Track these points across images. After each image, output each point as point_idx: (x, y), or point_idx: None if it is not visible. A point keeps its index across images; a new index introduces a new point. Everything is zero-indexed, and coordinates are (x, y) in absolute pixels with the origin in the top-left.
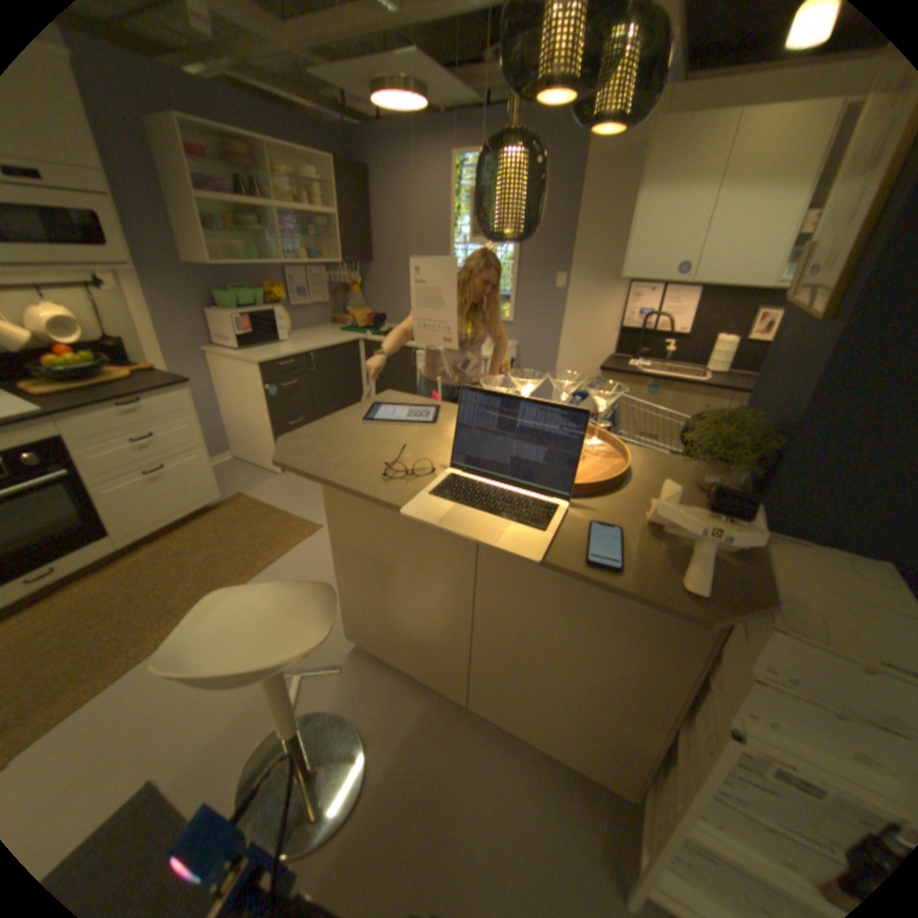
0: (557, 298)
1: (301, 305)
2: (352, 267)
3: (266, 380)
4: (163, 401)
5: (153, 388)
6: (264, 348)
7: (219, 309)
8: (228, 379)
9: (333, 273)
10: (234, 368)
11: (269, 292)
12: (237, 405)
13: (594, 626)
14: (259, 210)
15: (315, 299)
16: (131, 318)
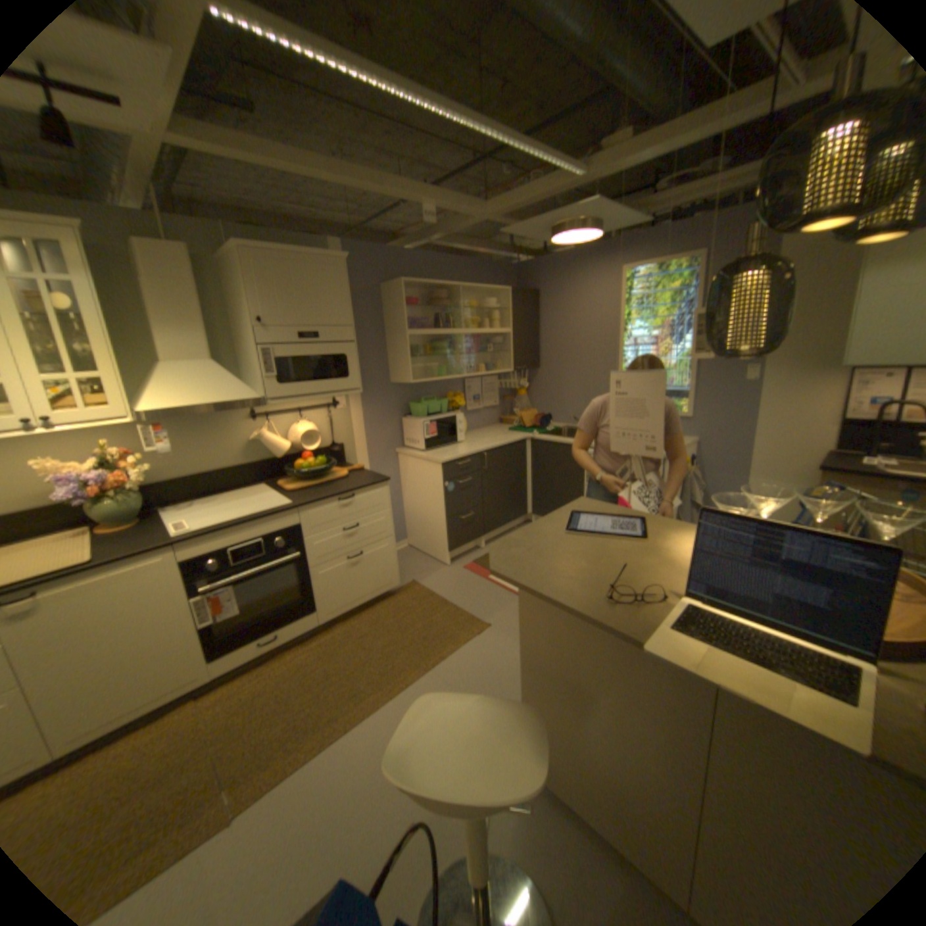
0: (749, 390)
1: (475, 410)
2: (520, 375)
3: (446, 479)
4: (370, 498)
5: (364, 488)
6: (445, 450)
7: (413, 419)
8: (414, 477)
9: (504, 382)
10: (421, 468)
11: (452, 402)
12: (419, 500)
13: None
14: (451, 338)
15: (487, 405)
16: (352, 429)
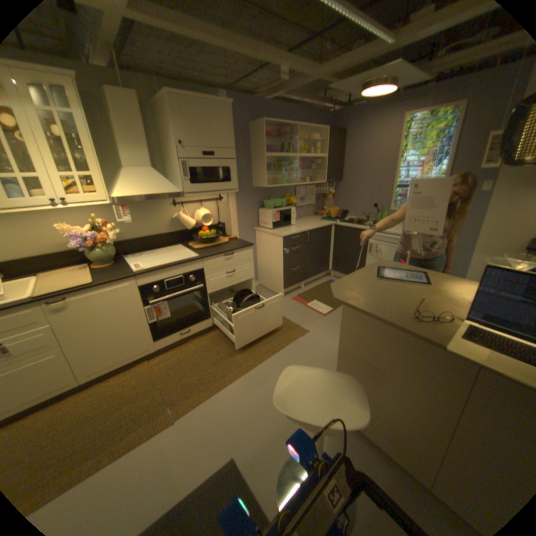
0: (482, 197)
1: (301, 206)
2: (329, 185)
3: (285, 246)
4: (242, 255)
5: (239, 249)
6: (284, 229)
7: (265, 209)
8: (265, 245)
9: (319, 189)
10: (269, 239)
11: (288, 200)
12: (267, 258)
13: None
14: (290, 159)
15: (308, 203)
16: (230, 215)
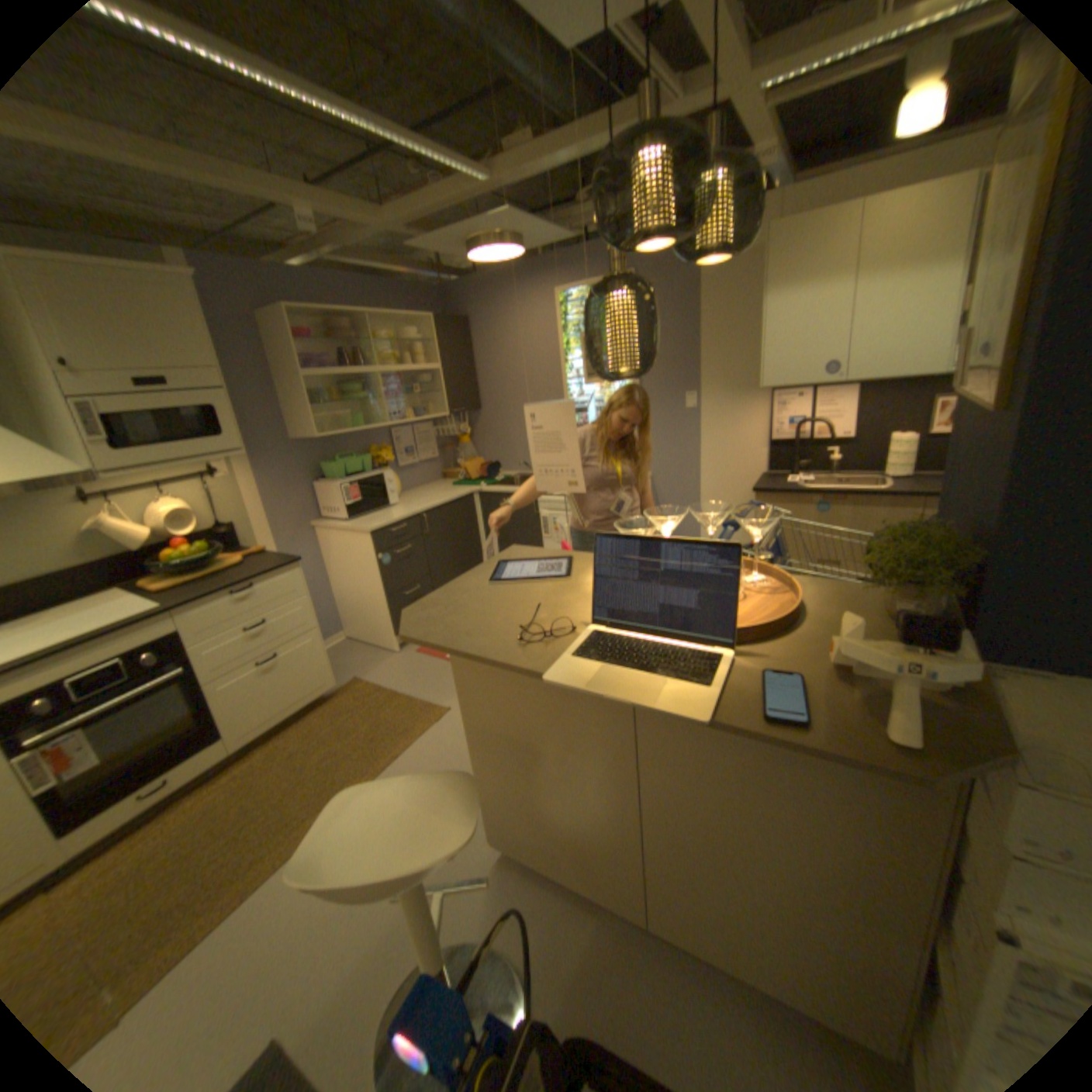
0: (689, 420)
1: (410, 466)
2: (460, 419)
3: (379, 551)
4: (276, 586)
5: (266, 573)
6: (374, 516)
7: (328, 482)
8: (339, 554)
9: (441, 429)
10: (345, 541)
11: (377, 457)
12: (349, 581)
13: (794, 806)
14: (364, 378)
15: (423, 458)
16: (243, 503)
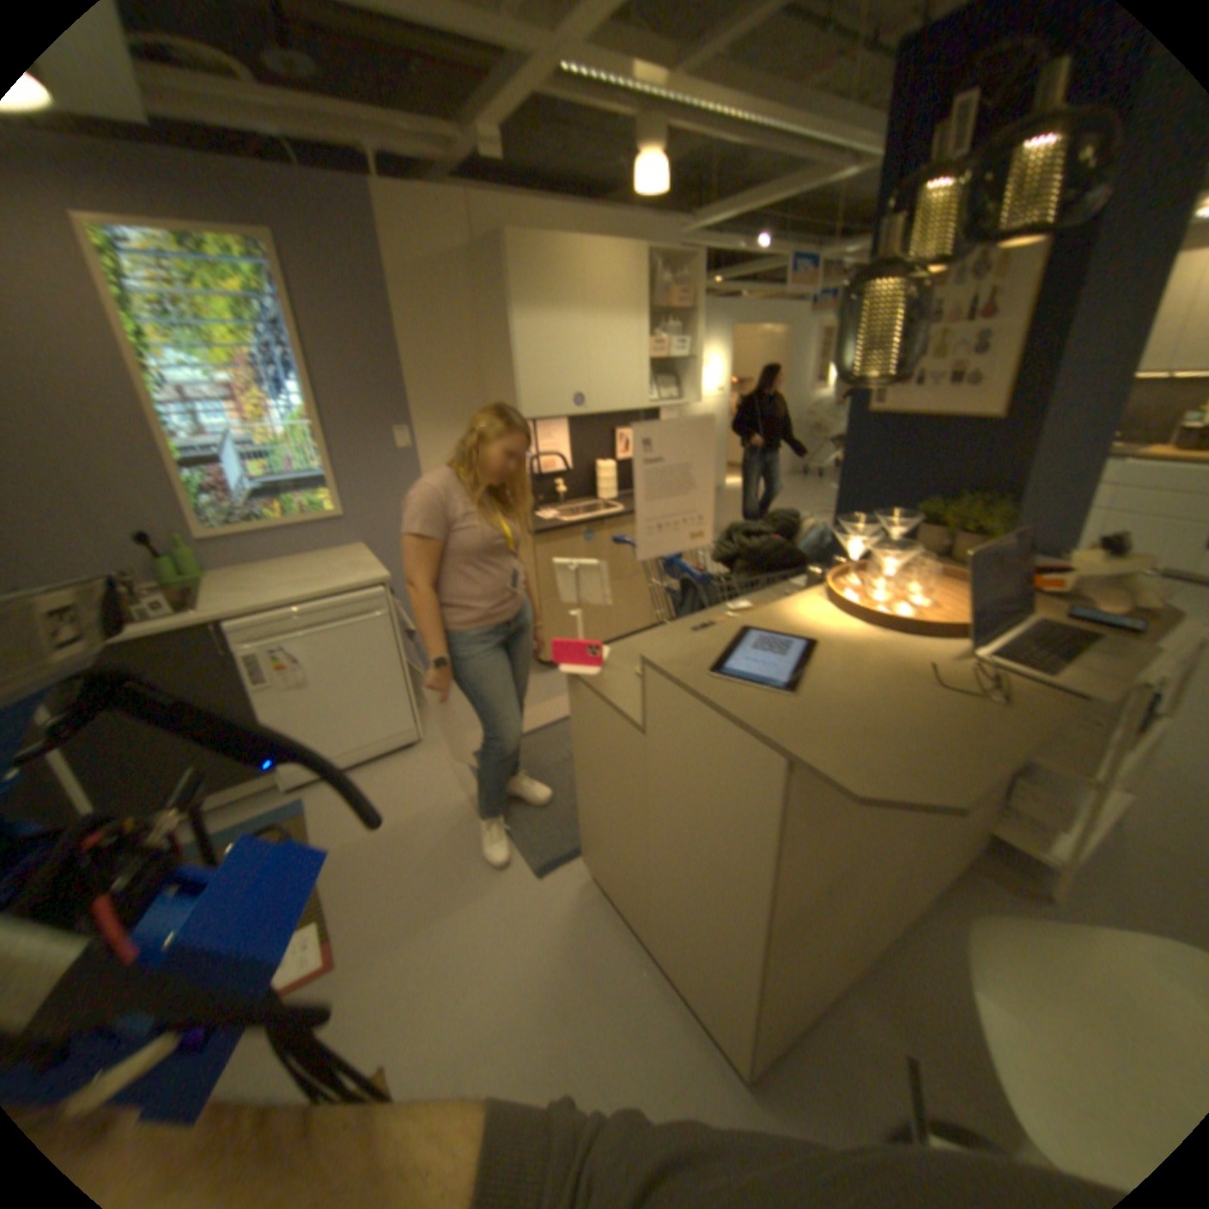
0: (406, 464)
1: None
2: None
3: None
4: None
5: None
6: None
7: None
8: None
9: None
10: None
11: None
12: None
13: None
14: None
15: None
16: None
